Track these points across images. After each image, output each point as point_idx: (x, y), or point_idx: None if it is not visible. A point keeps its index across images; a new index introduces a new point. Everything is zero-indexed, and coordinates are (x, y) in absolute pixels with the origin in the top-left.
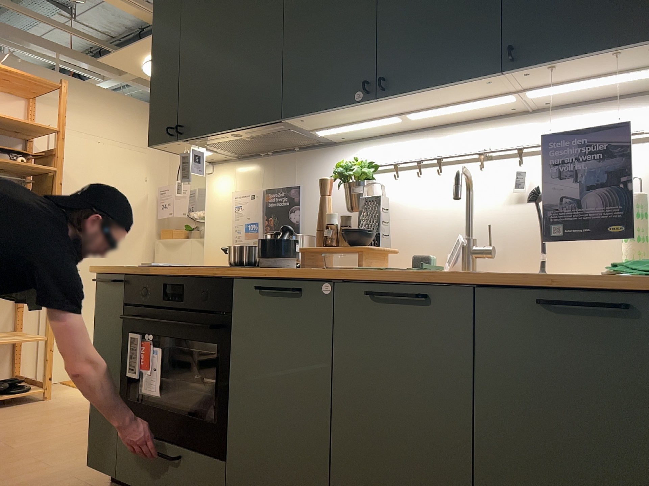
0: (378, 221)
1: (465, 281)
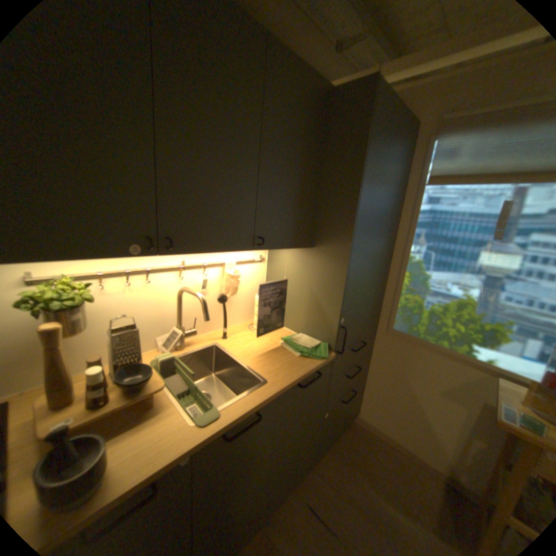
0: (133, 350)
1: (277, 395)
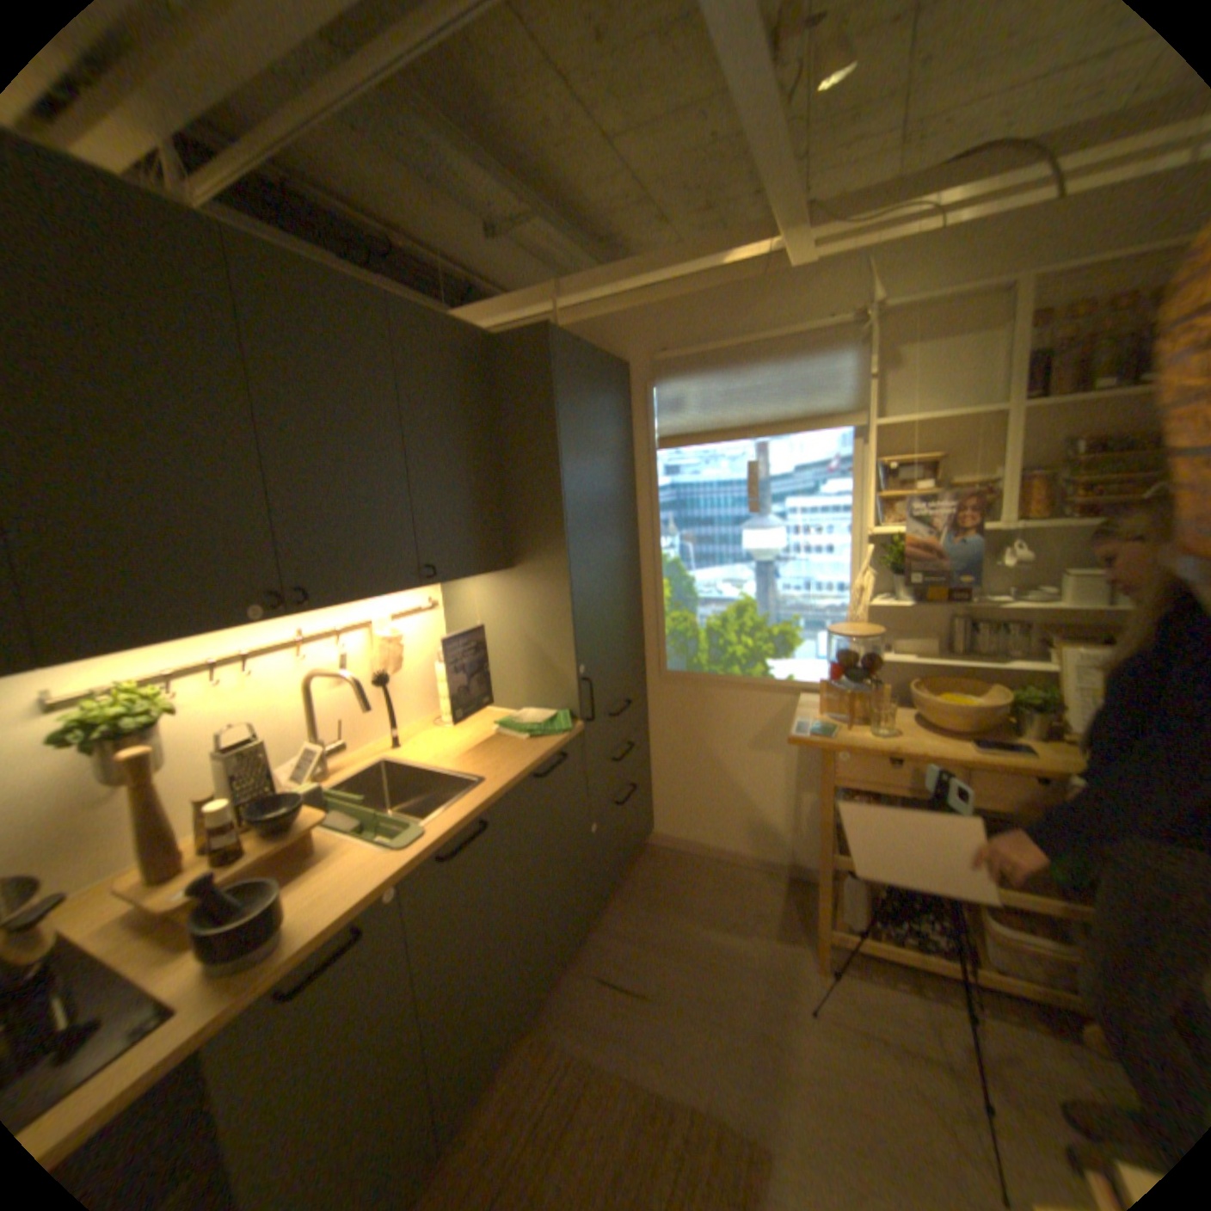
0: (260, 778)
1: (504, 791)
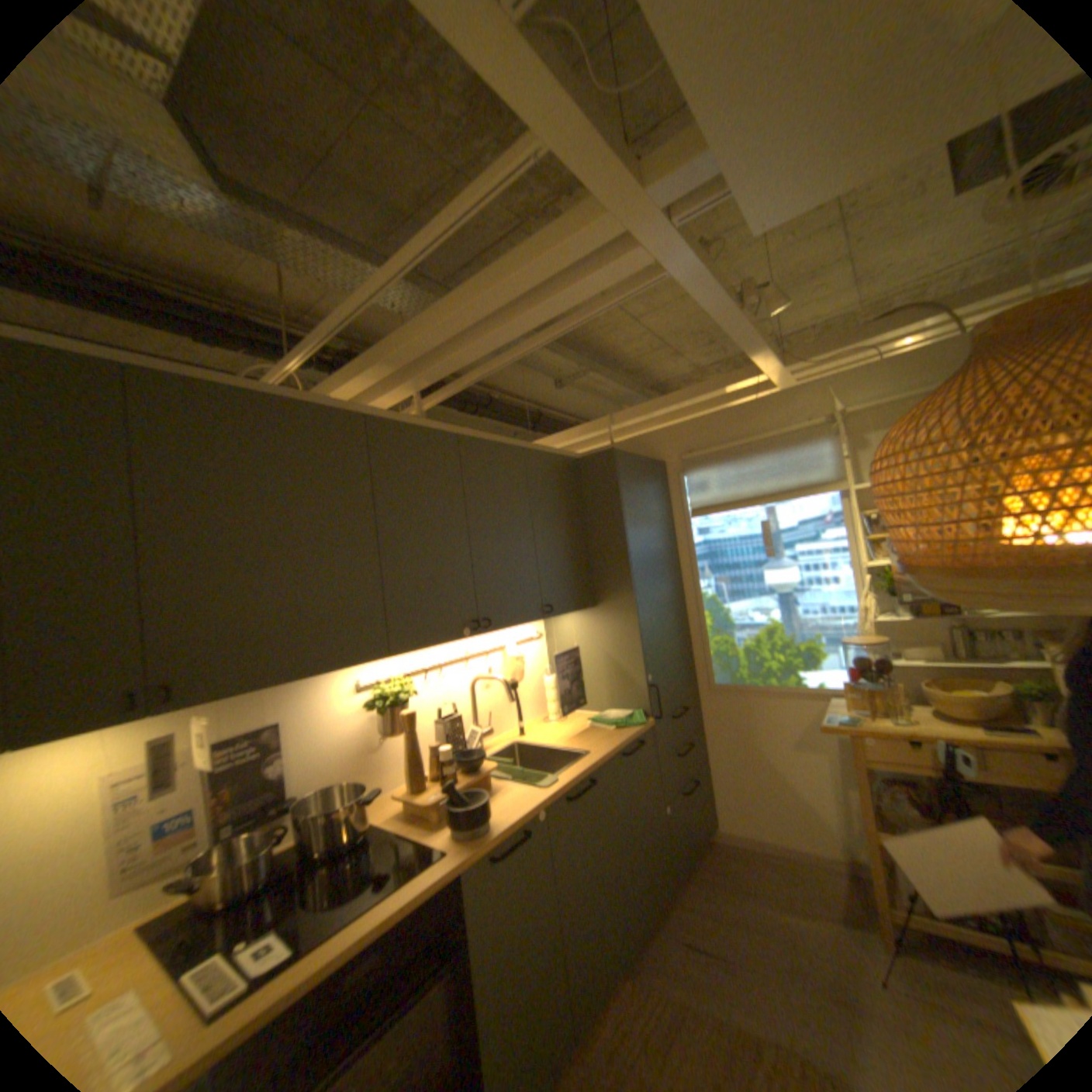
0: (457, 739)
1: (604, 760)
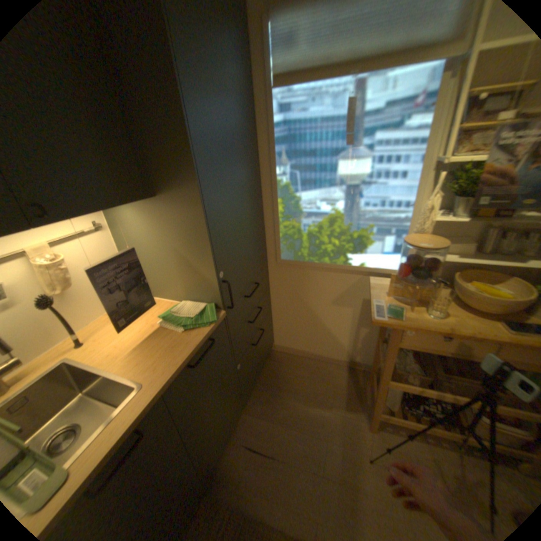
0: None
1: (158, 397)
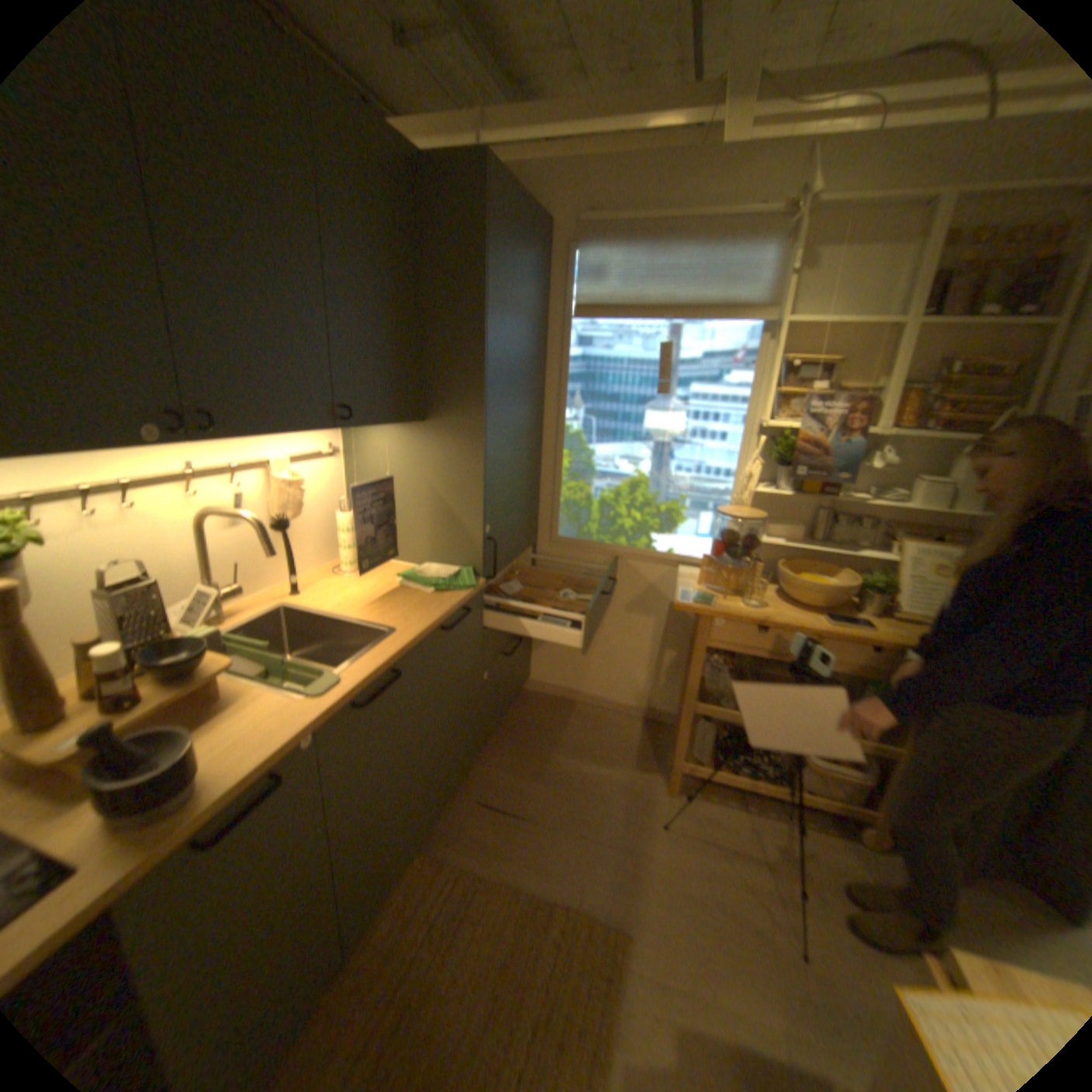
0: (151, 622)
1: (416, 643)
